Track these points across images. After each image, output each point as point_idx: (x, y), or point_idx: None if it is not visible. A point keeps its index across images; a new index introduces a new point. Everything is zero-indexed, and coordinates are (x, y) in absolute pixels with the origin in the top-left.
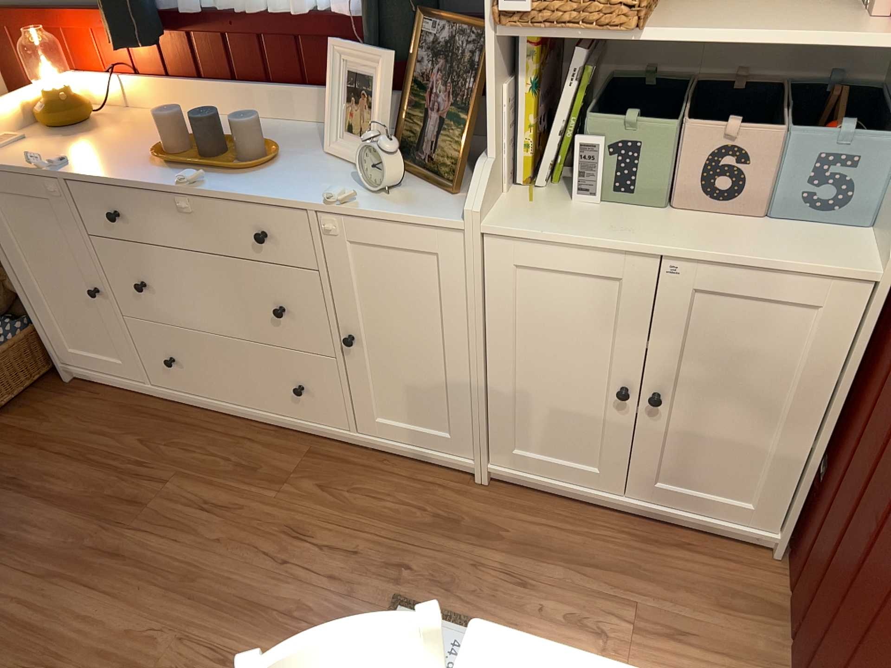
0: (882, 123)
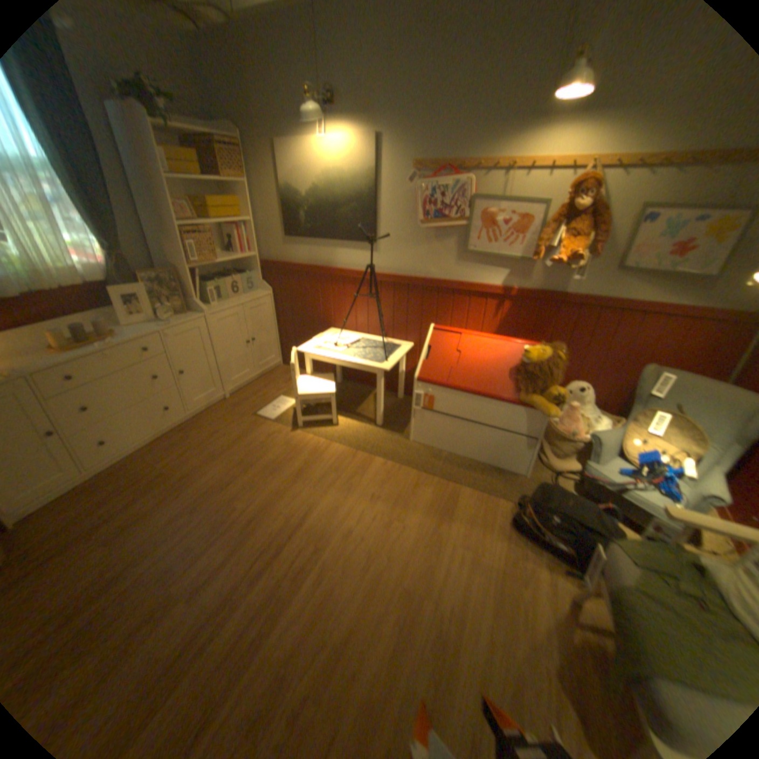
0: (245, 272)
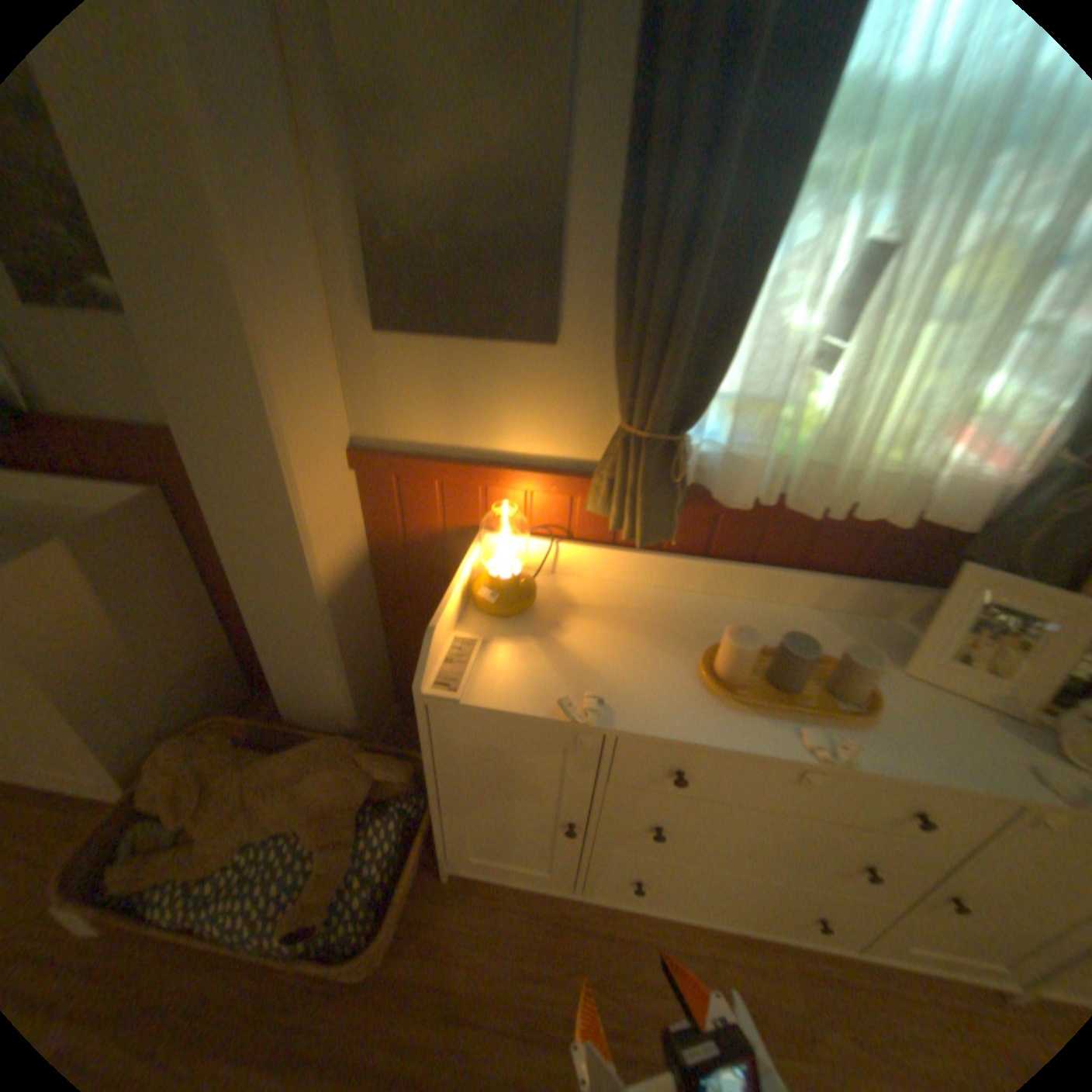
0: None
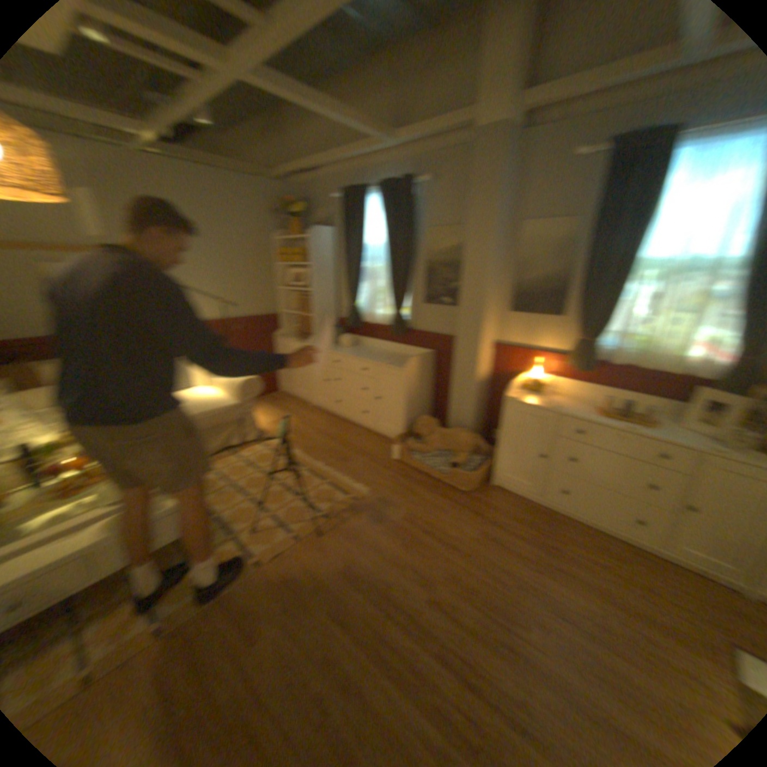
0: None
